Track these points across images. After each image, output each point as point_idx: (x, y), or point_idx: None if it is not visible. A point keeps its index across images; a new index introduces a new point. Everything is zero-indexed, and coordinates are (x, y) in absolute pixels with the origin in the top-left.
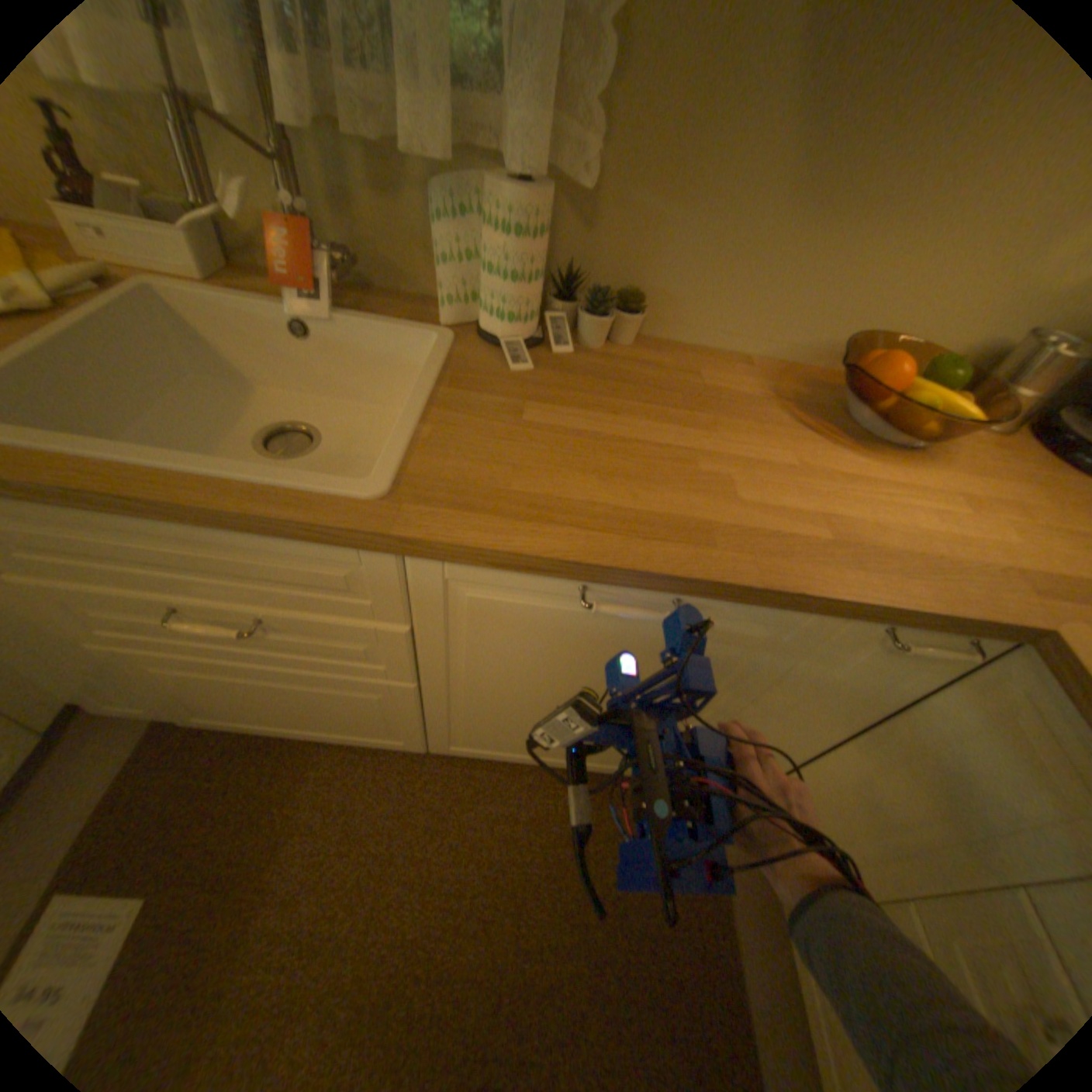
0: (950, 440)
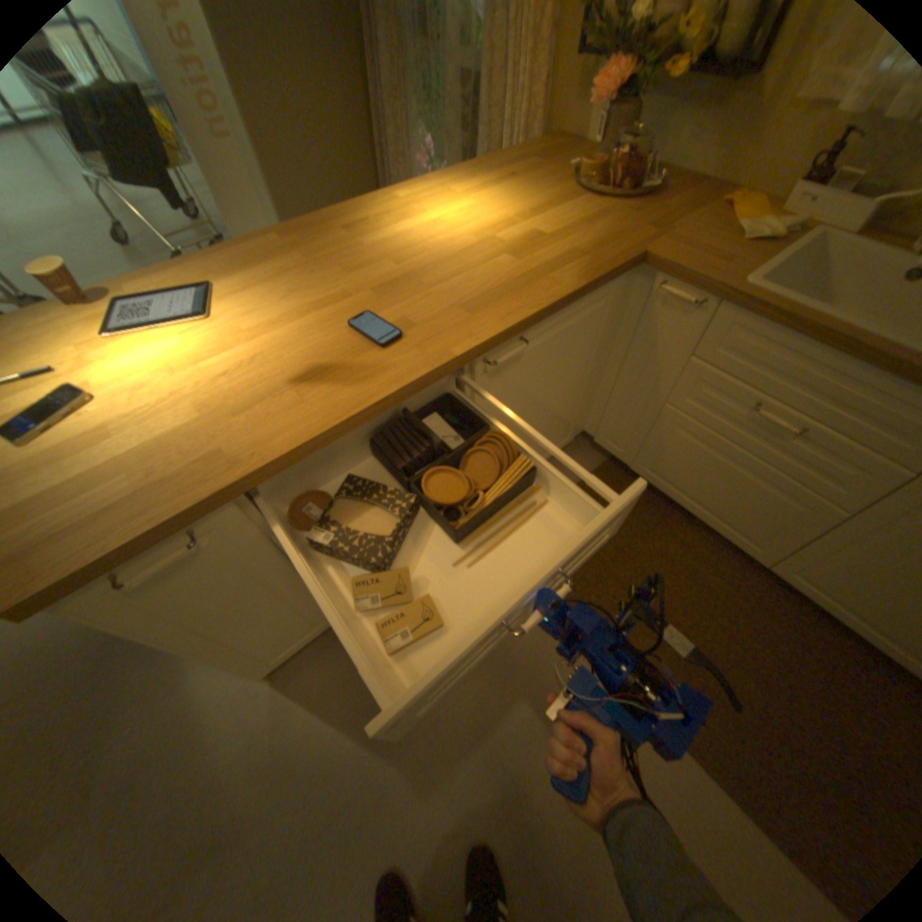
0: None
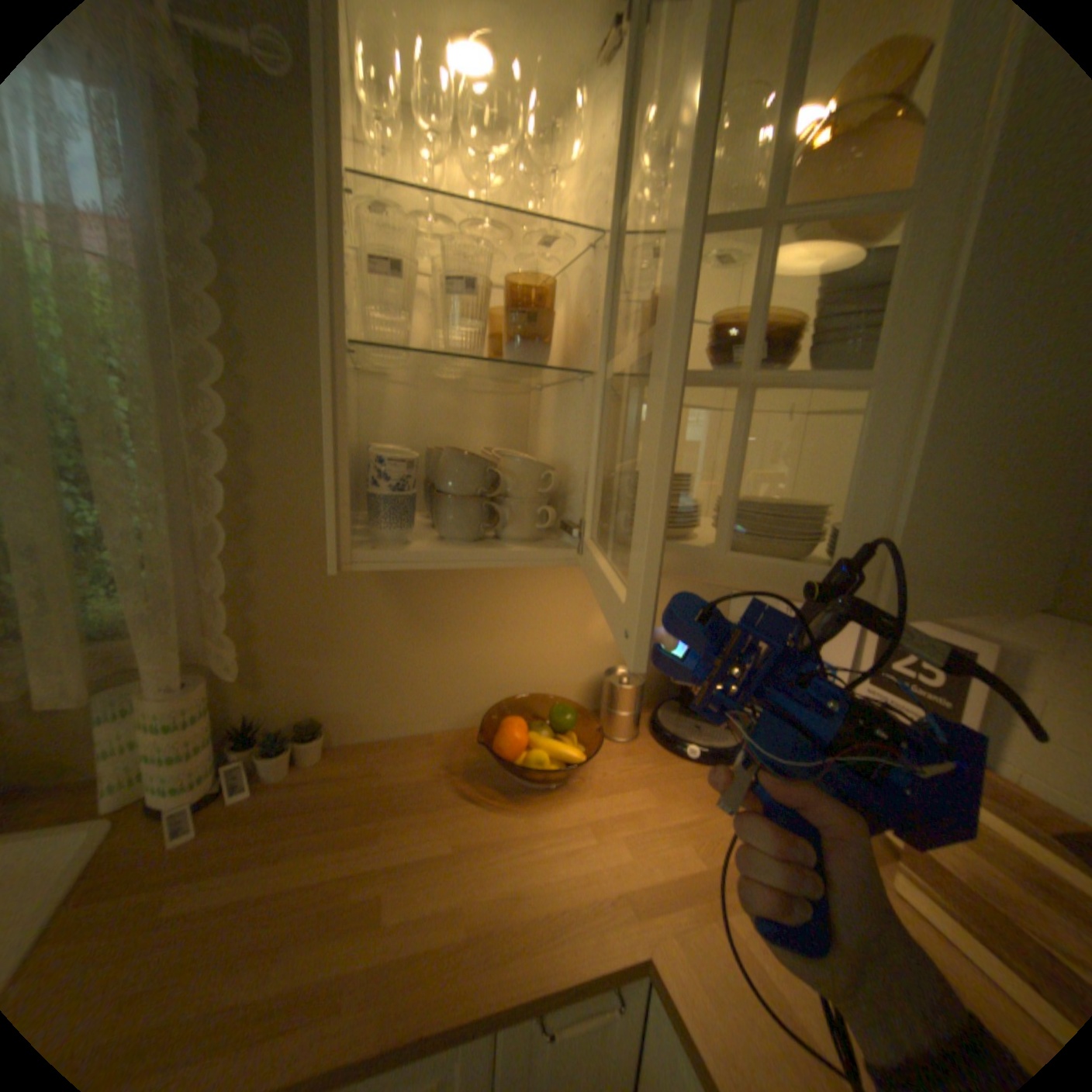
0: (574, 775)
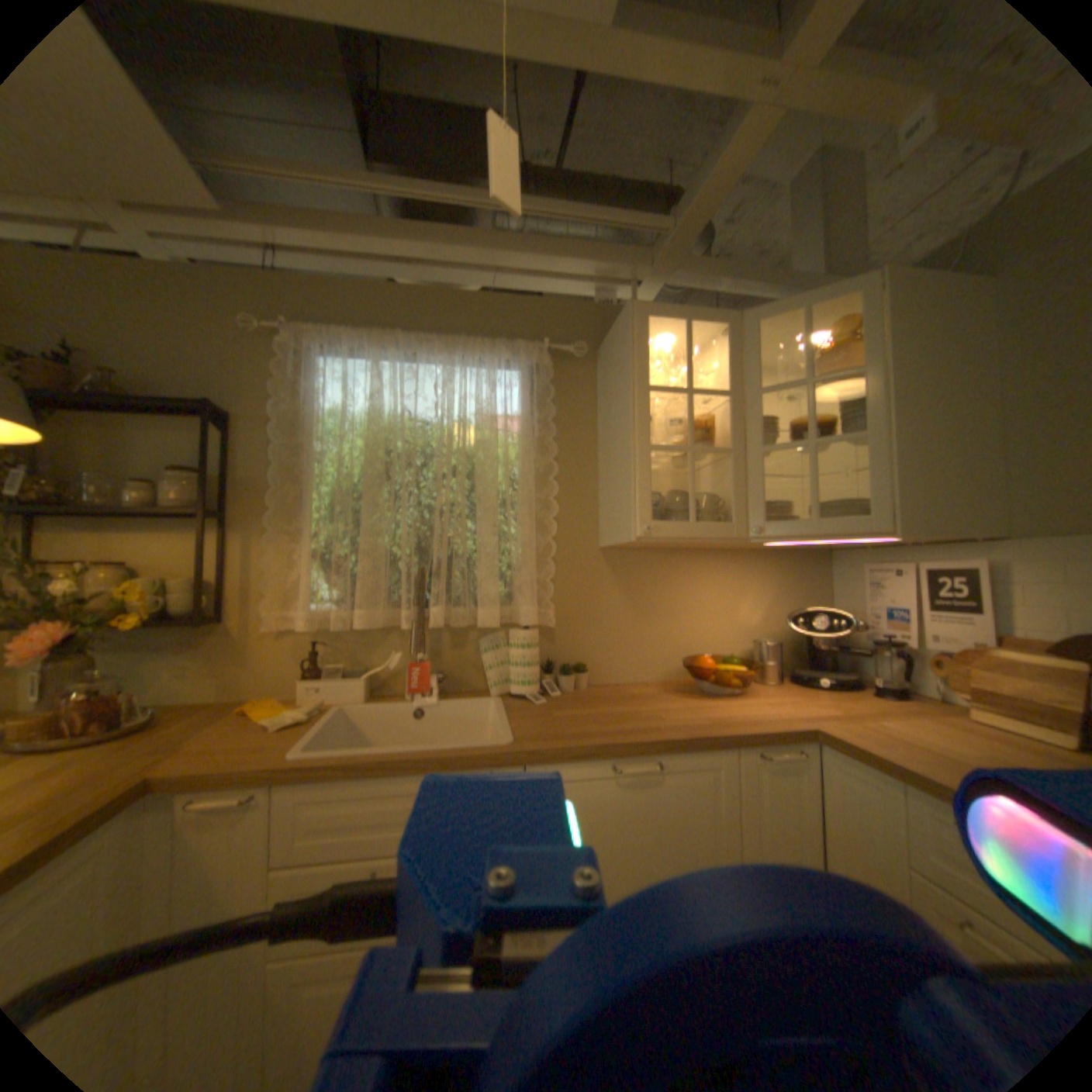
0: (747, 687)
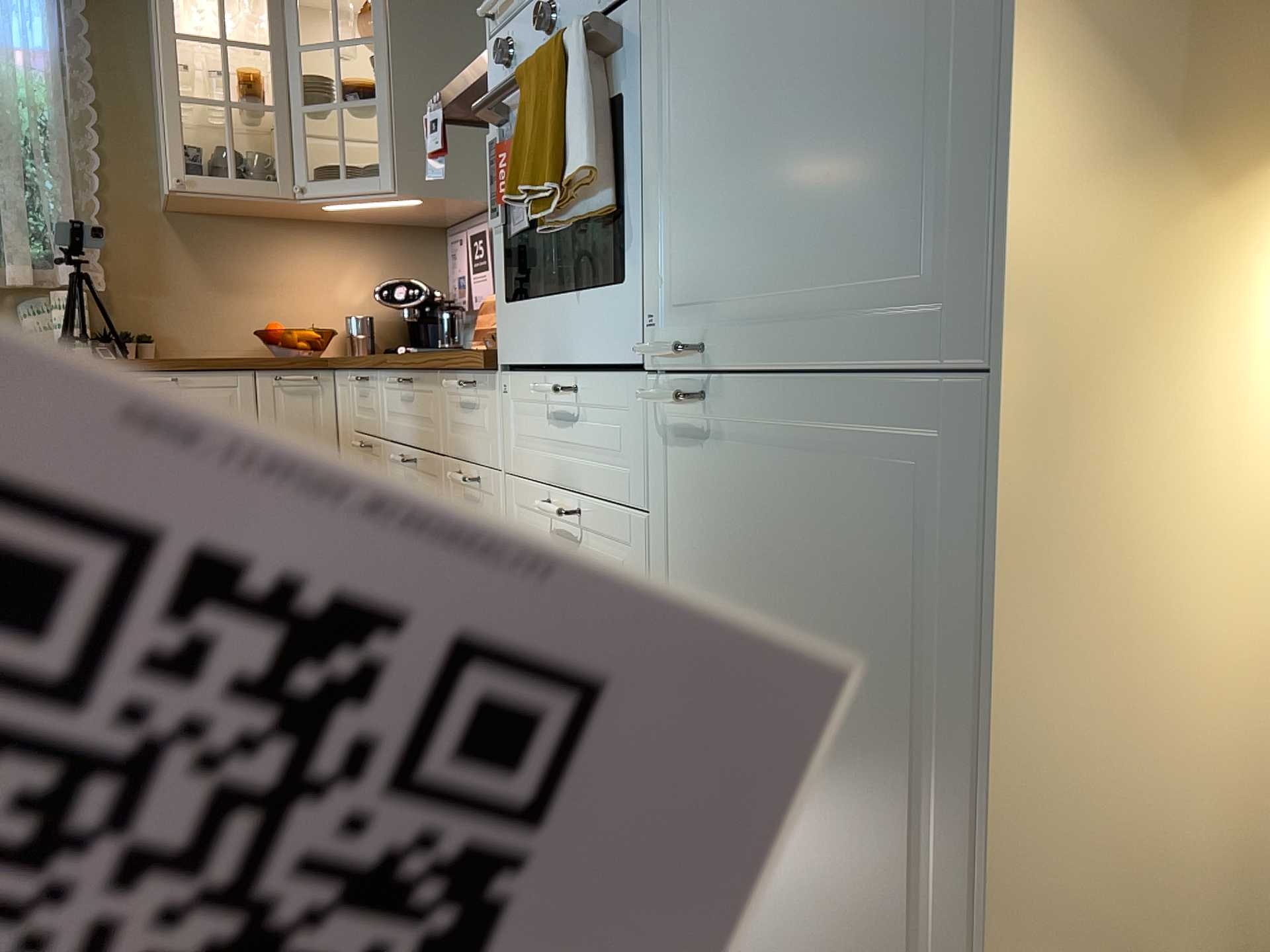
0: (314, 348)
